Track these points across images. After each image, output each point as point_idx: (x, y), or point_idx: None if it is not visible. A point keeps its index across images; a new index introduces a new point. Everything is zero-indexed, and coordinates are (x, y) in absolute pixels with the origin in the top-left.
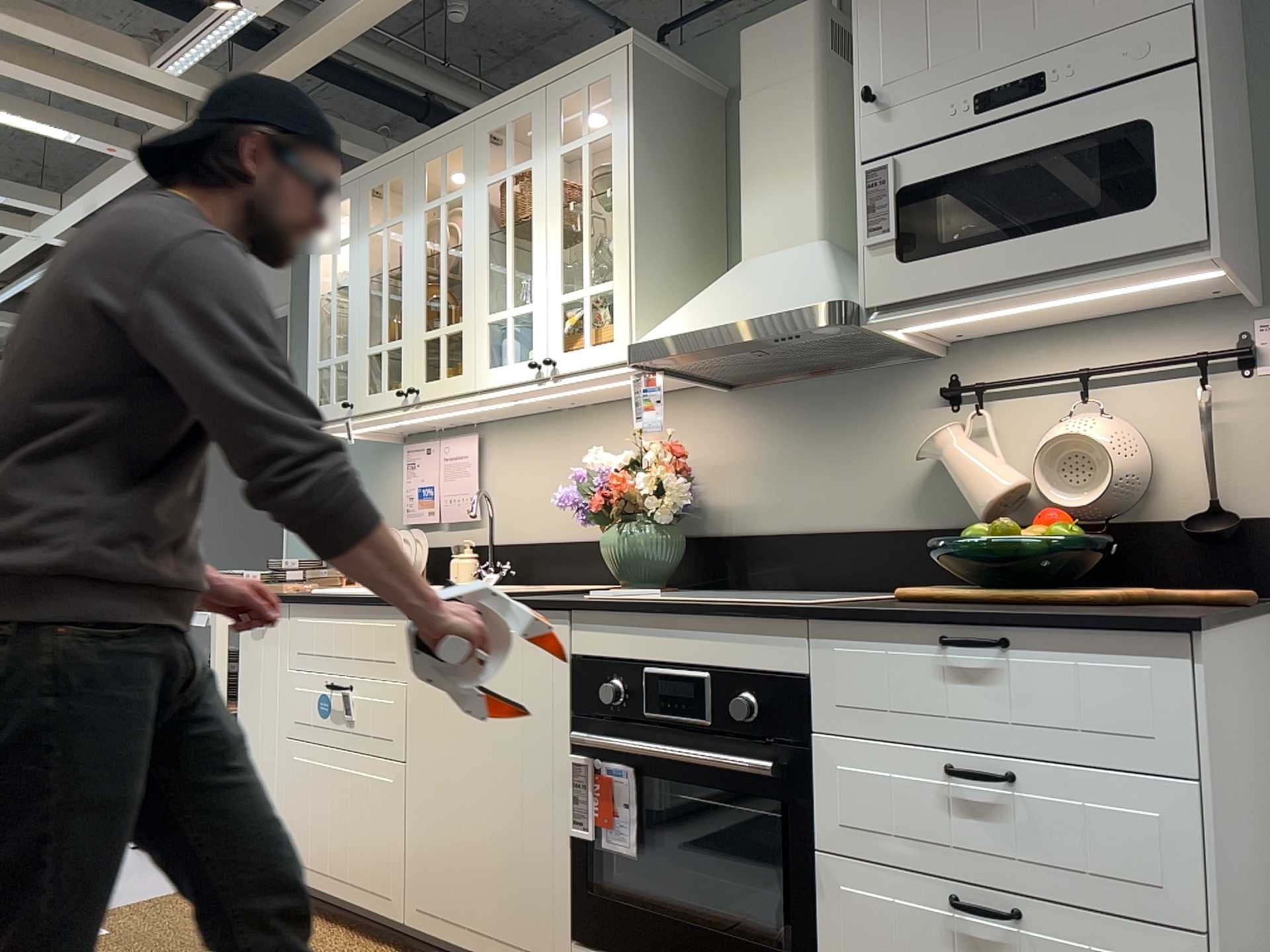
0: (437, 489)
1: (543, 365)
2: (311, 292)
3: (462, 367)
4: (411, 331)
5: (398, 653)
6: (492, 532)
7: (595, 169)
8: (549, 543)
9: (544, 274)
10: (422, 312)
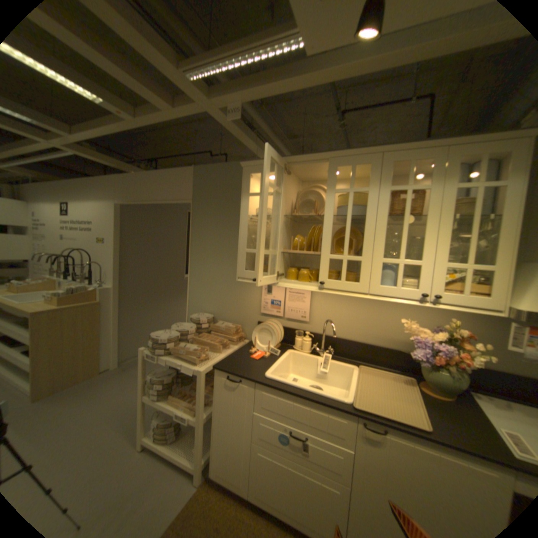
0: (283, 303)
1: (430, 296)
2: (240, 212)
3: (361, 280)
4: (320, 251)
5: (349, 436)
6: (324, 332)
7: (469, 197)
8: (351, 341)
9: (435, 249)
10: (329, 244)
